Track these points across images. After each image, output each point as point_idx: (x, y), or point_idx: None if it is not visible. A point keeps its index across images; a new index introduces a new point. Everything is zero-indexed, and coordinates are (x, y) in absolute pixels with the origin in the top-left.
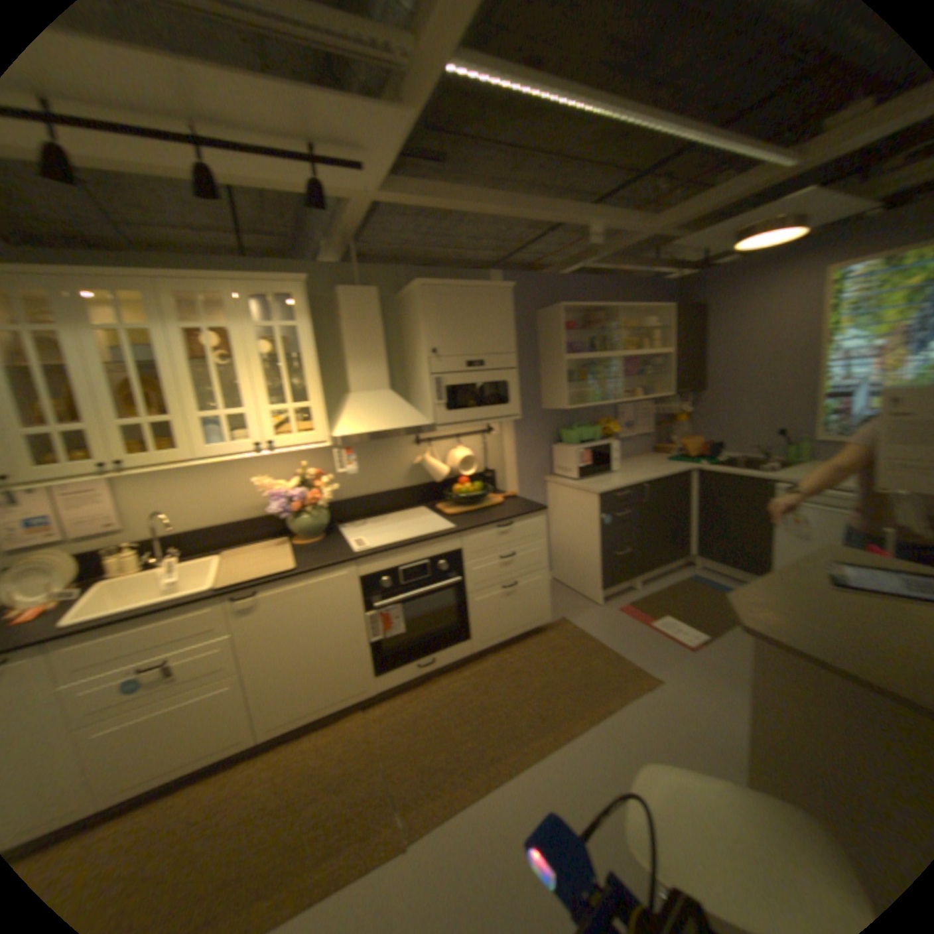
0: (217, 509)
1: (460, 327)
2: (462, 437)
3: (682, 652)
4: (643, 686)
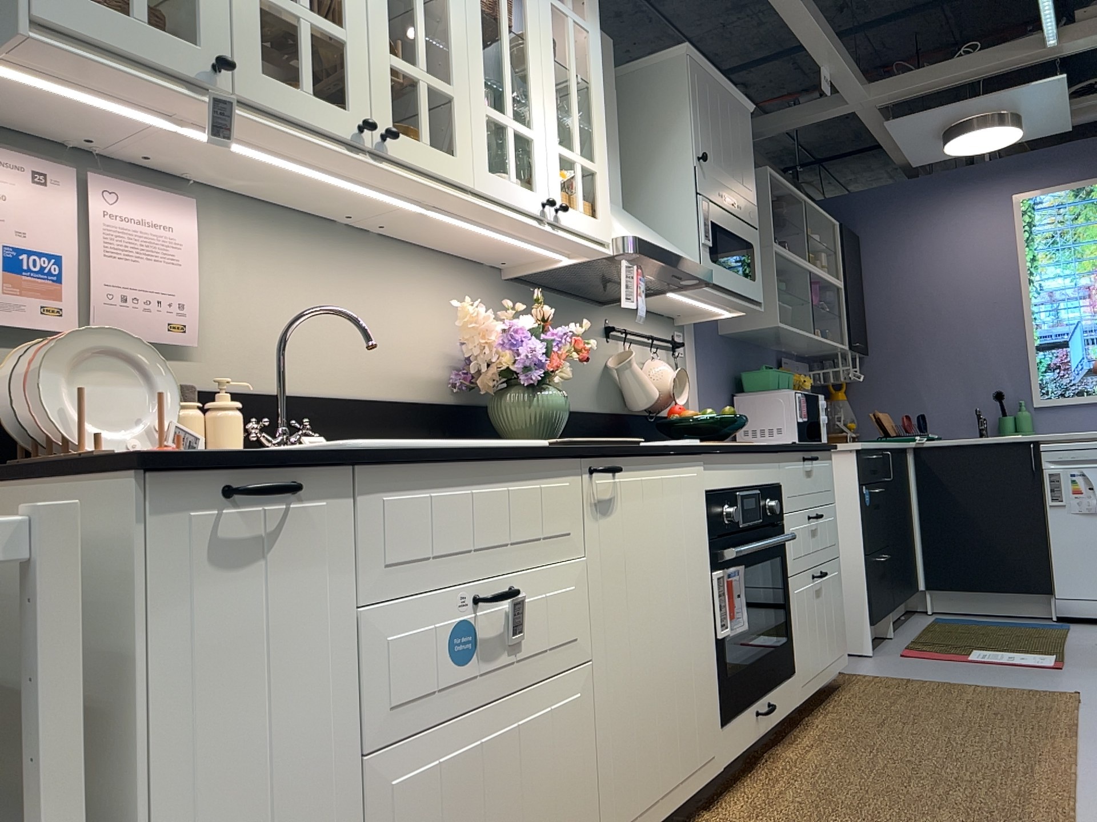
0: (350, 356)
1: (717, 135)
2: (651, 342)
3: (1042, 669)
4: (1057, 697)
